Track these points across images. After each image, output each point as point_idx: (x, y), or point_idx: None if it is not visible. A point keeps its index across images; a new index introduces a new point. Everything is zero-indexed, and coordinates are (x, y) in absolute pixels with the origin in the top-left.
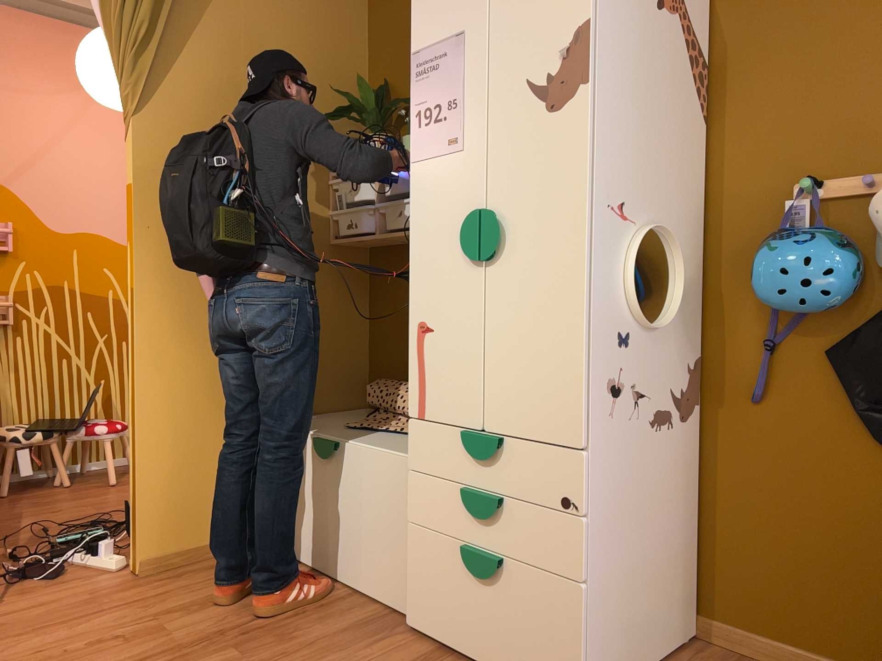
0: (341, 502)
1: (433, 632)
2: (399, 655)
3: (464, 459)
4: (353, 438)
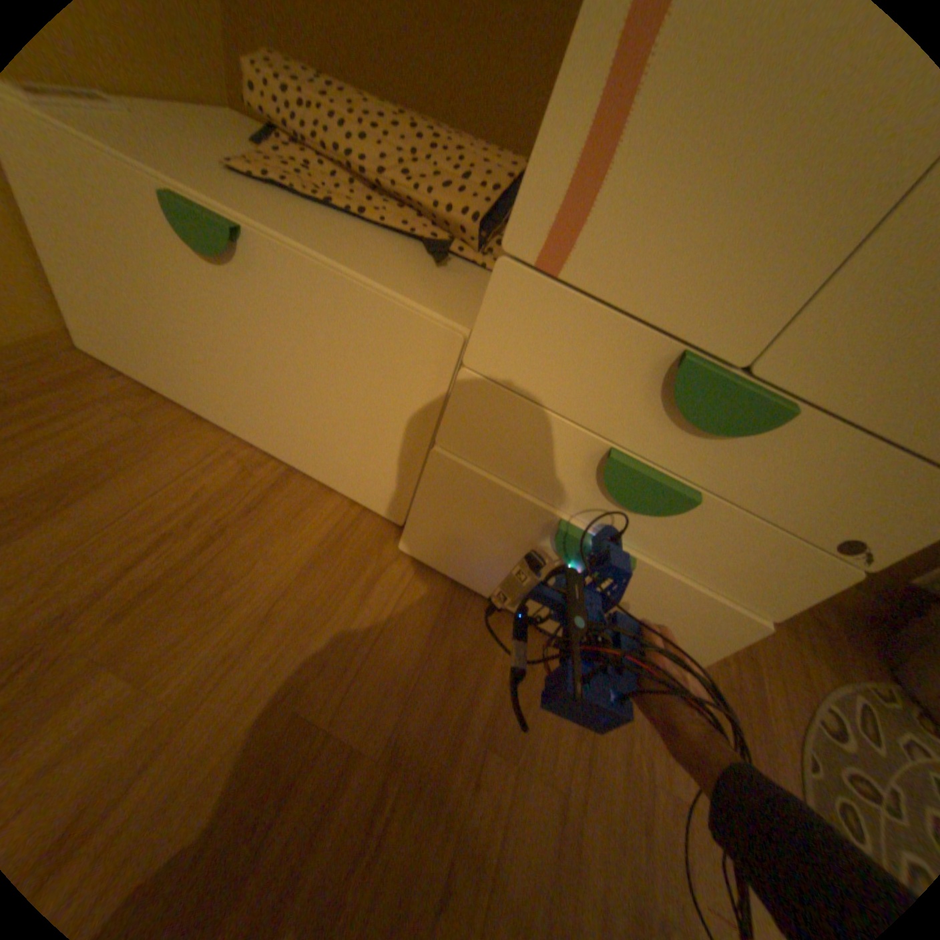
0: (261, 345)
1: (451, 565)
2: (415, 608)
3: (639, 398)
4: (276, 219)
